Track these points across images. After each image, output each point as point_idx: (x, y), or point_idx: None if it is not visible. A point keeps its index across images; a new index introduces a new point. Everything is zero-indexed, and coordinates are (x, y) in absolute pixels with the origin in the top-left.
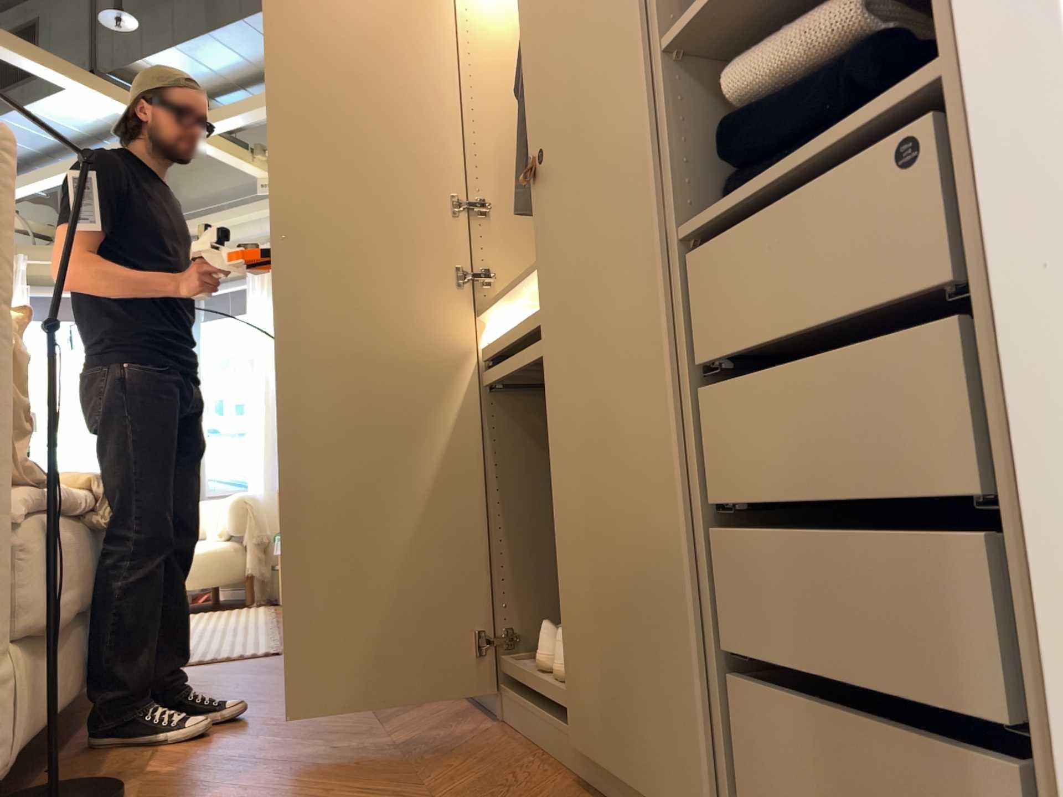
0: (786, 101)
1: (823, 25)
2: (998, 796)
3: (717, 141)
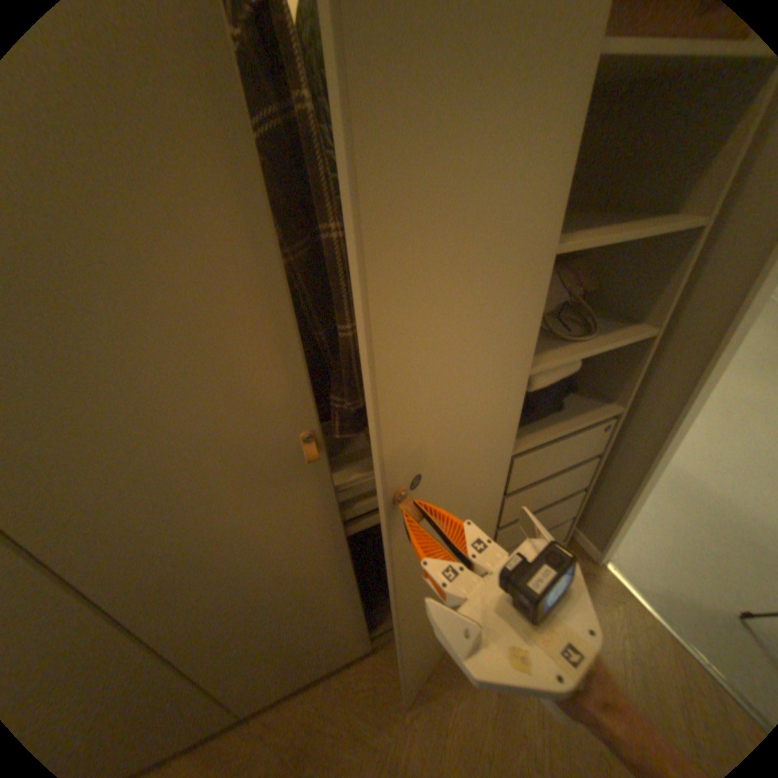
0: (559, 391)
1: (582, 367)
2: (573, 528)
3: (531, 407)
